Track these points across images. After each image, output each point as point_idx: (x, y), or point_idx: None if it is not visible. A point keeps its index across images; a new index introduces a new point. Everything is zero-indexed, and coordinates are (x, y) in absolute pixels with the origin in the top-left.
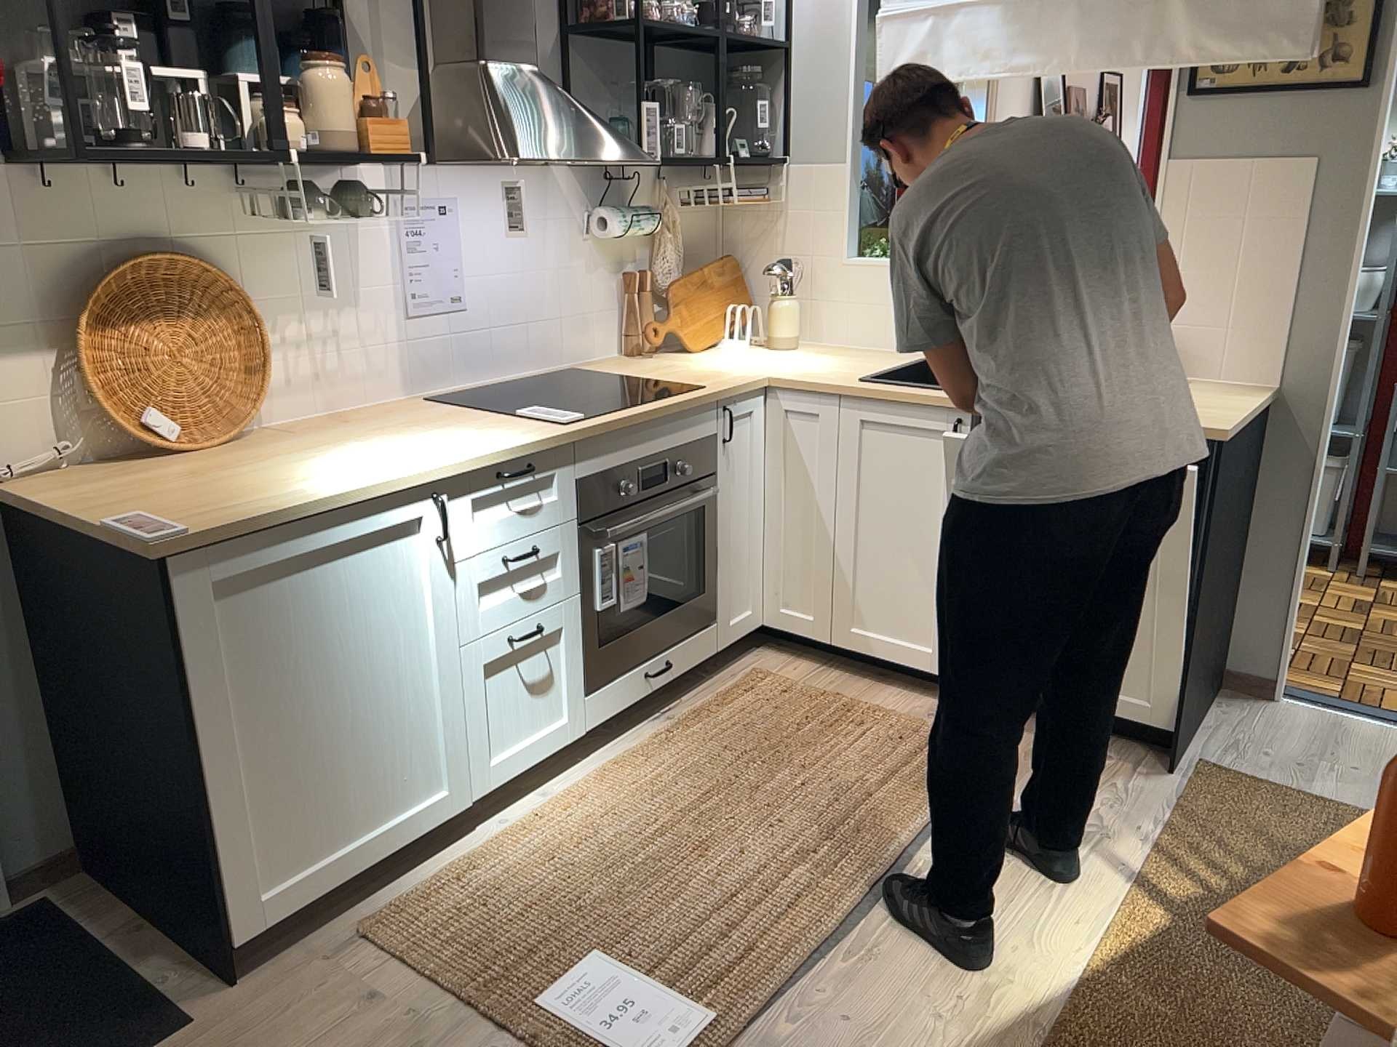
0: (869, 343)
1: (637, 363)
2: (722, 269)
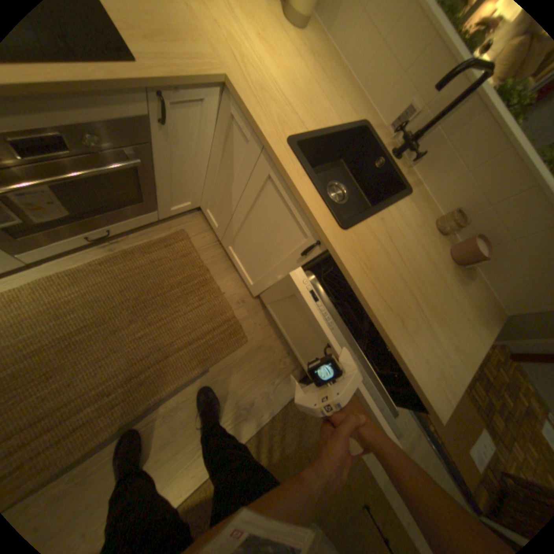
0: (352, 66)
1: None
2: None
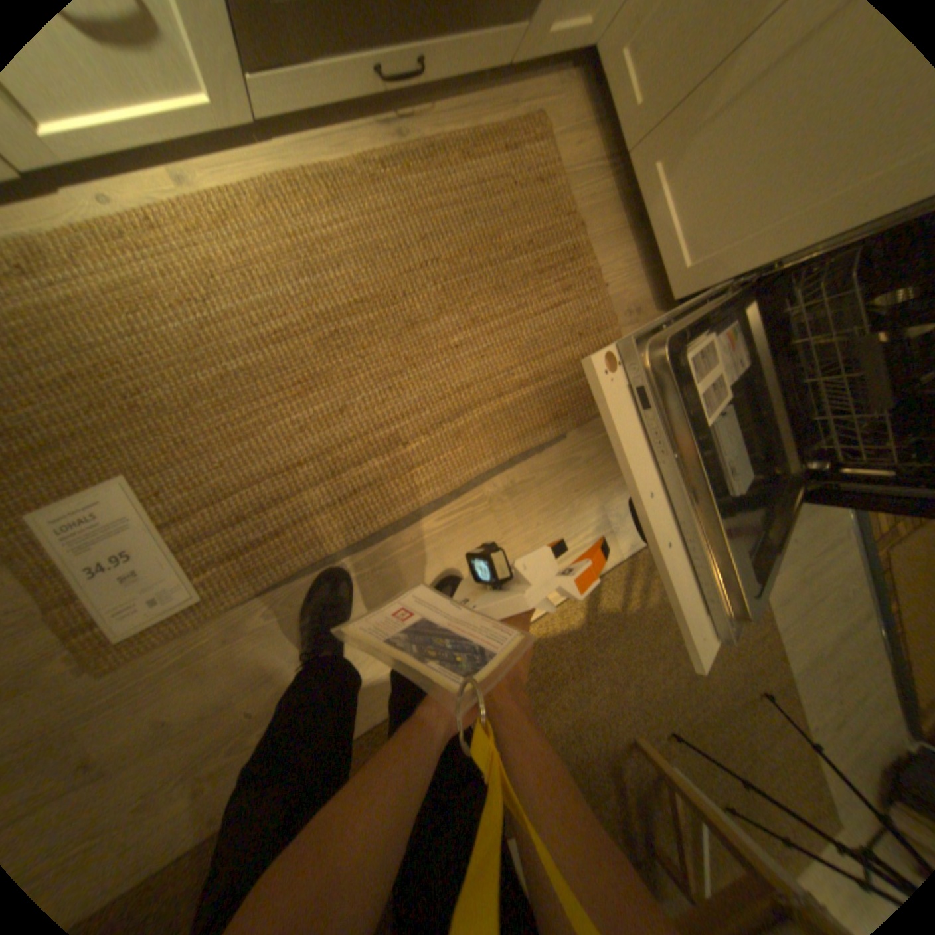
0: None
1: None
2: None
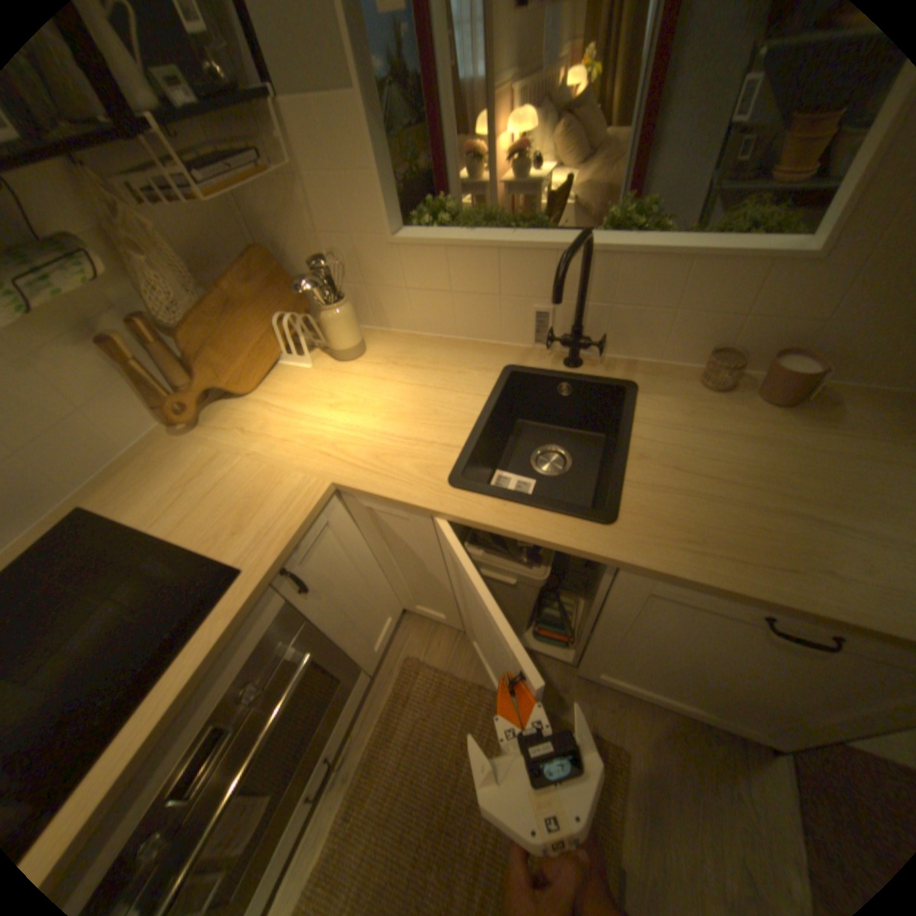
0: (437, 331)
1: (172, 451)
2: (245, 271)
